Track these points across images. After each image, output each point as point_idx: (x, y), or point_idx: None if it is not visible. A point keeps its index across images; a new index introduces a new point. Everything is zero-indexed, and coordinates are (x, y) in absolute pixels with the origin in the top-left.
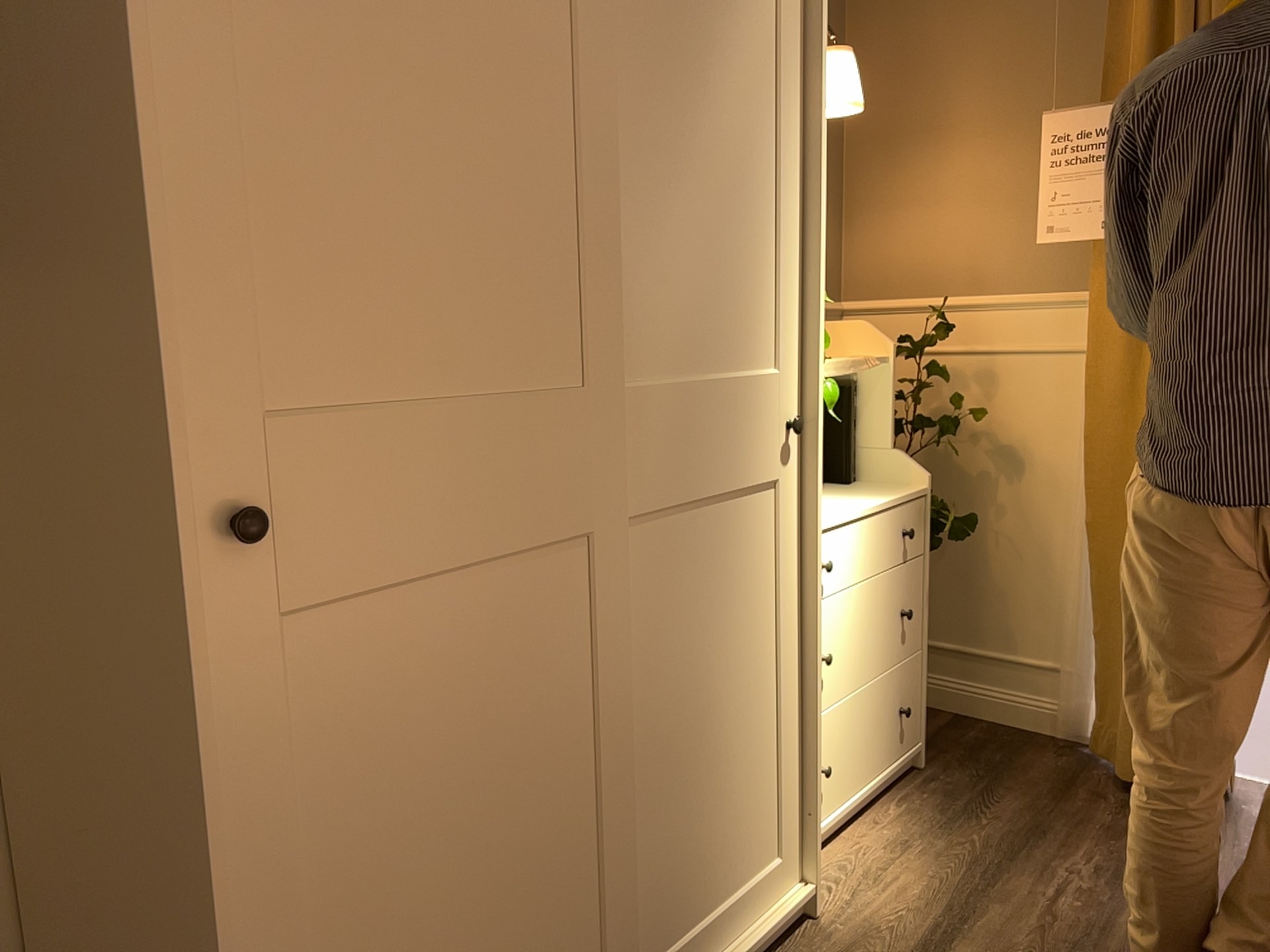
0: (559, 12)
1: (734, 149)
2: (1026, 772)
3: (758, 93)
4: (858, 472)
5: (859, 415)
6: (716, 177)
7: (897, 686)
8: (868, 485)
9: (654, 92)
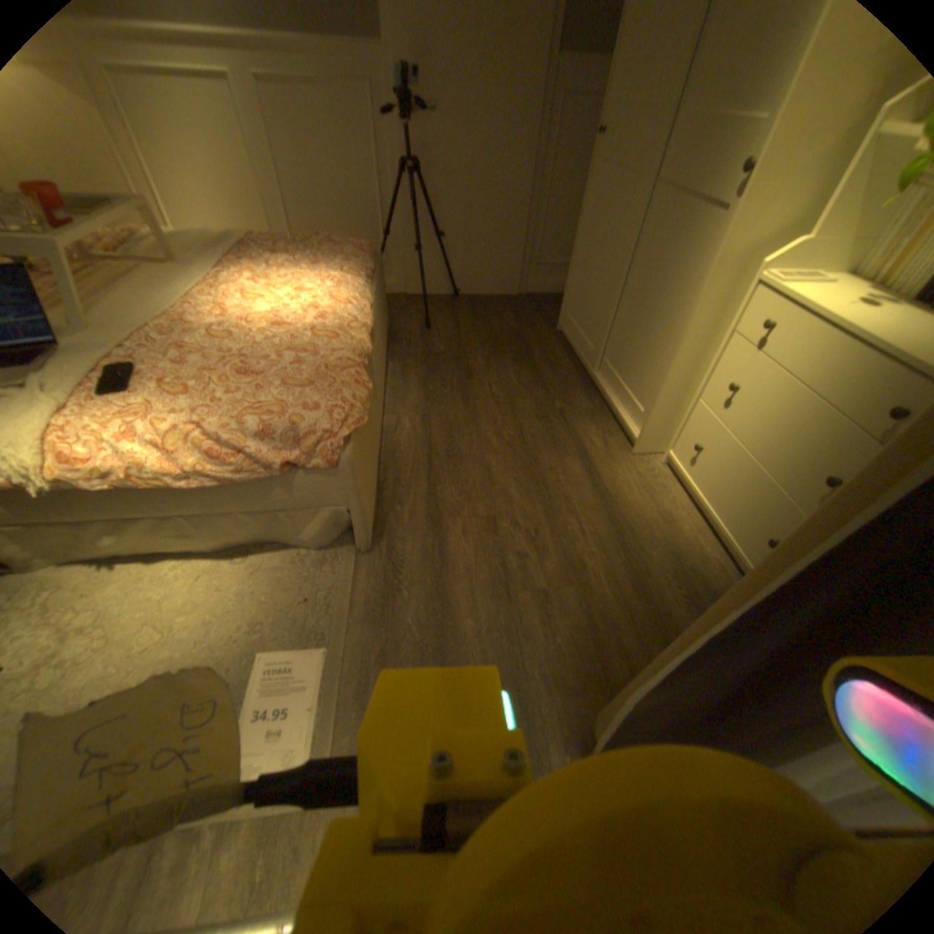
0: None
1: None
2: None
3: None
4: None
5: None
6: None
7: (788, 517)
8: None
9: None
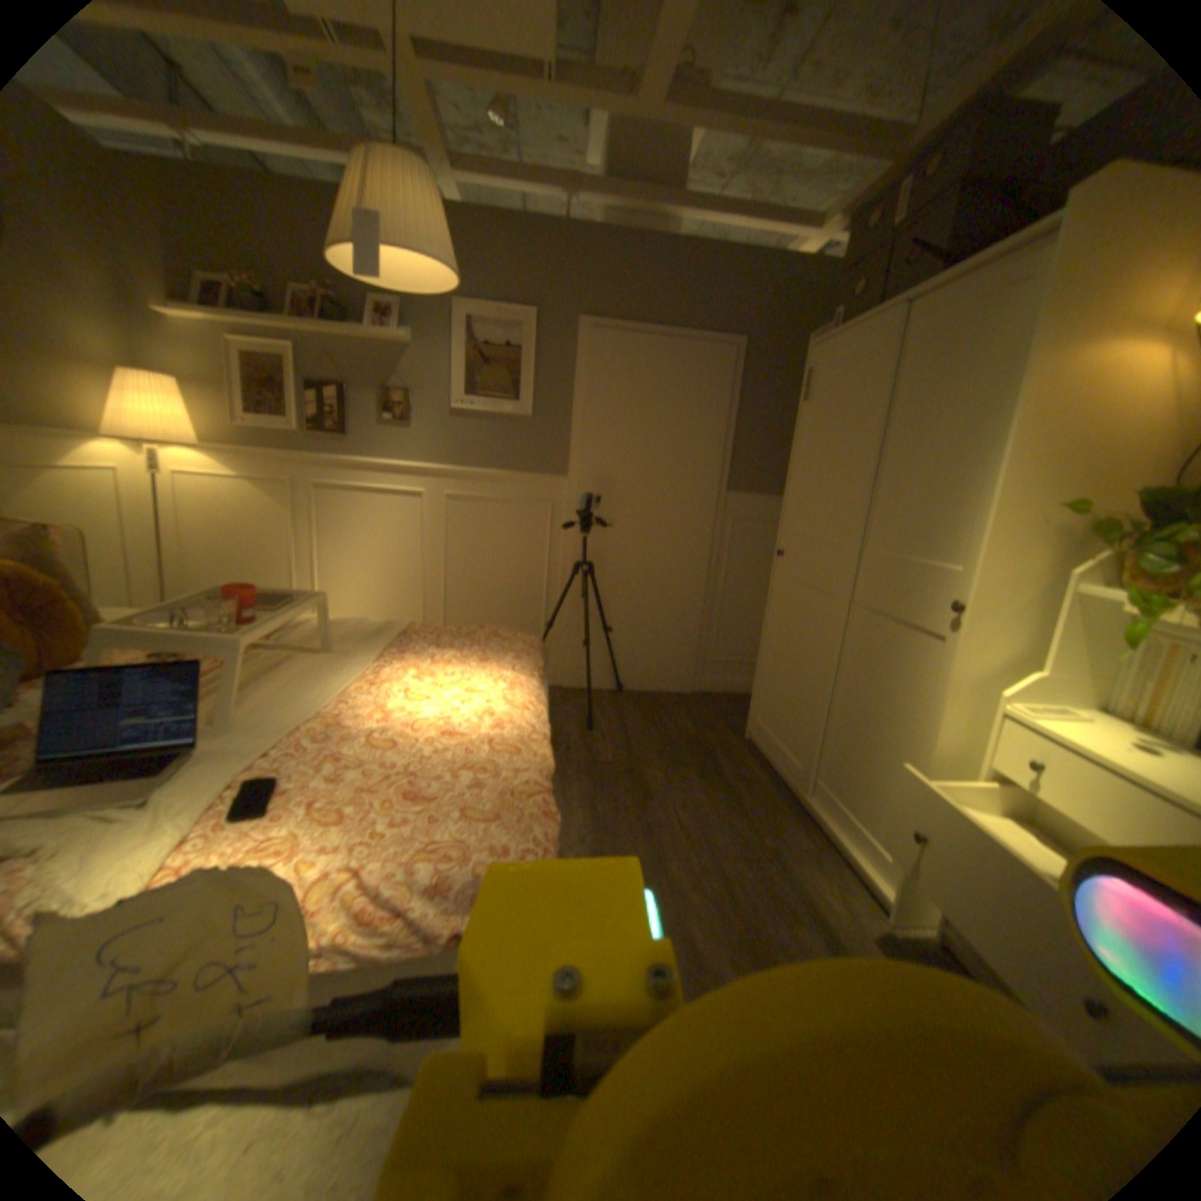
0: (867, 416)
1: (957, 437)
2: None
3: (987, 396)
4: None
5: None
6: (940, 456)
7: None
8: None
9: (912, 426)
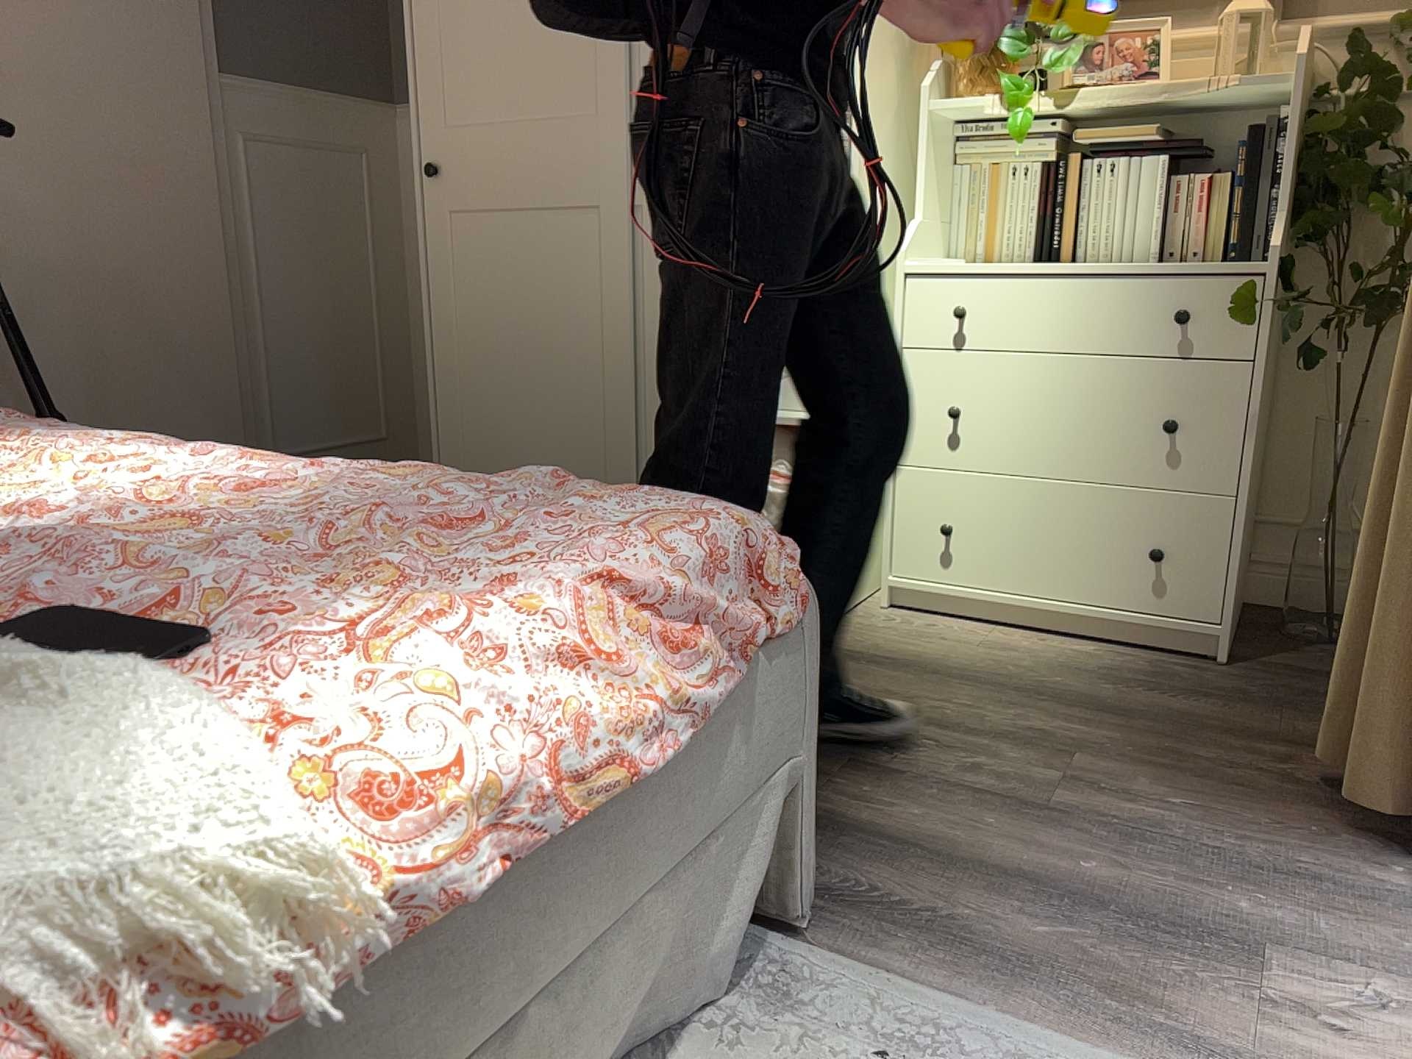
0: None
1: None
2: (1309, 725)
3: None
4: (1268, 250)
5: (1279, 167)
6: None
7: (1144, 516)
8: (1247, 265)
9: None
